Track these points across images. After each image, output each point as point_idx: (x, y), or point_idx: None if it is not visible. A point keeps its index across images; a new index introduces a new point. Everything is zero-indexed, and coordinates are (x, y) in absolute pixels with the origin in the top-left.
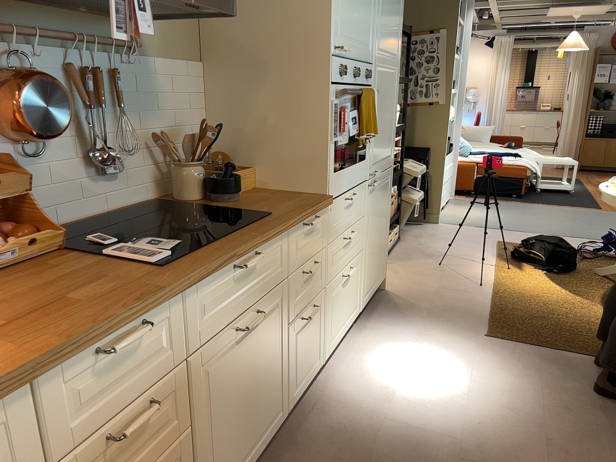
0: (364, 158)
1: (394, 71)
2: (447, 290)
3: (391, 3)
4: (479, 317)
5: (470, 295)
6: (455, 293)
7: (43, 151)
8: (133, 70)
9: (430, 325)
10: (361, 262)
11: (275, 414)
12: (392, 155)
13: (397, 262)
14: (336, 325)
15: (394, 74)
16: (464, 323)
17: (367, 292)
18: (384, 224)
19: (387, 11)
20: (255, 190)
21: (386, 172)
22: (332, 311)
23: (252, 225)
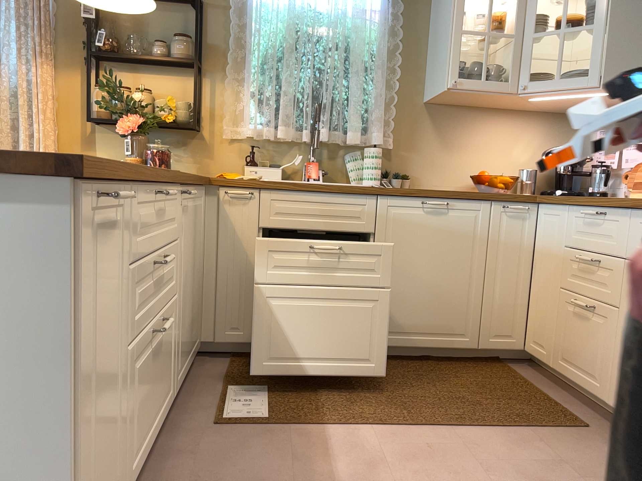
0: None
1: None
2: None
3: None
4: None
5: None
6: None
7: None
8: None
9: None
10: None
11: None
12: None
13: None
14: None
15: None
16: None
17: None
18: None
19: None
20: None
21: None
22: None
23: None
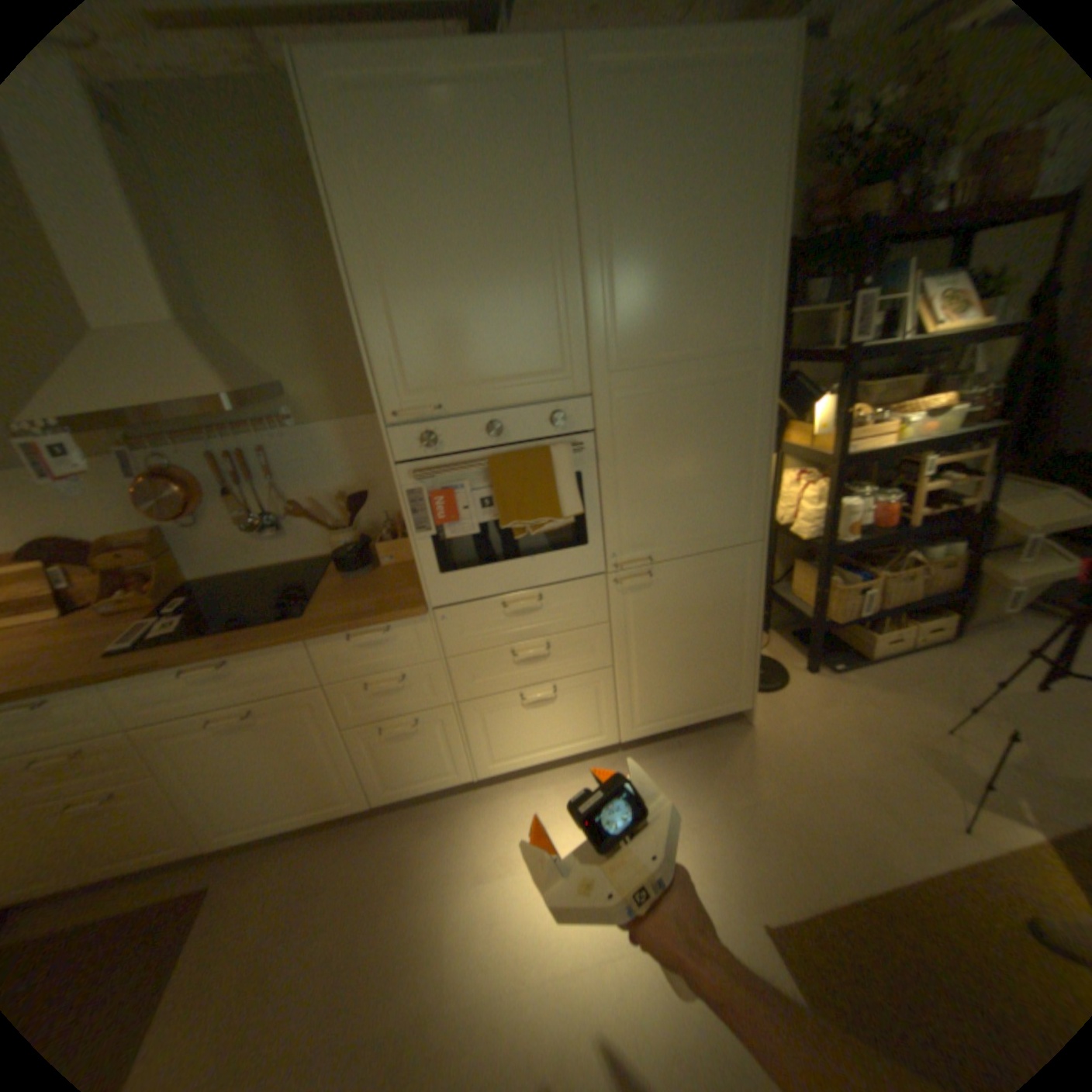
0: (581, 544)
1: (734, 374)
2: (865, 795)
3: (679, 253)
4: (826, 890)
5: (899, 836)
6: (869, 812)
7: (202, 520)
8: (288, 440)
9: (713, 832)
10: (607, 682)
11: (338, 801)
12: (749, 523)
13: (862, 688)
14: (510, 747)
15: (733, 382)
16: (776, 877)
17: (647, 722)
18: (725, 634)
19: (657, 277)
20: (412, 564)
21: (720, 554)
22: (493, 731)
23: (249, 630)
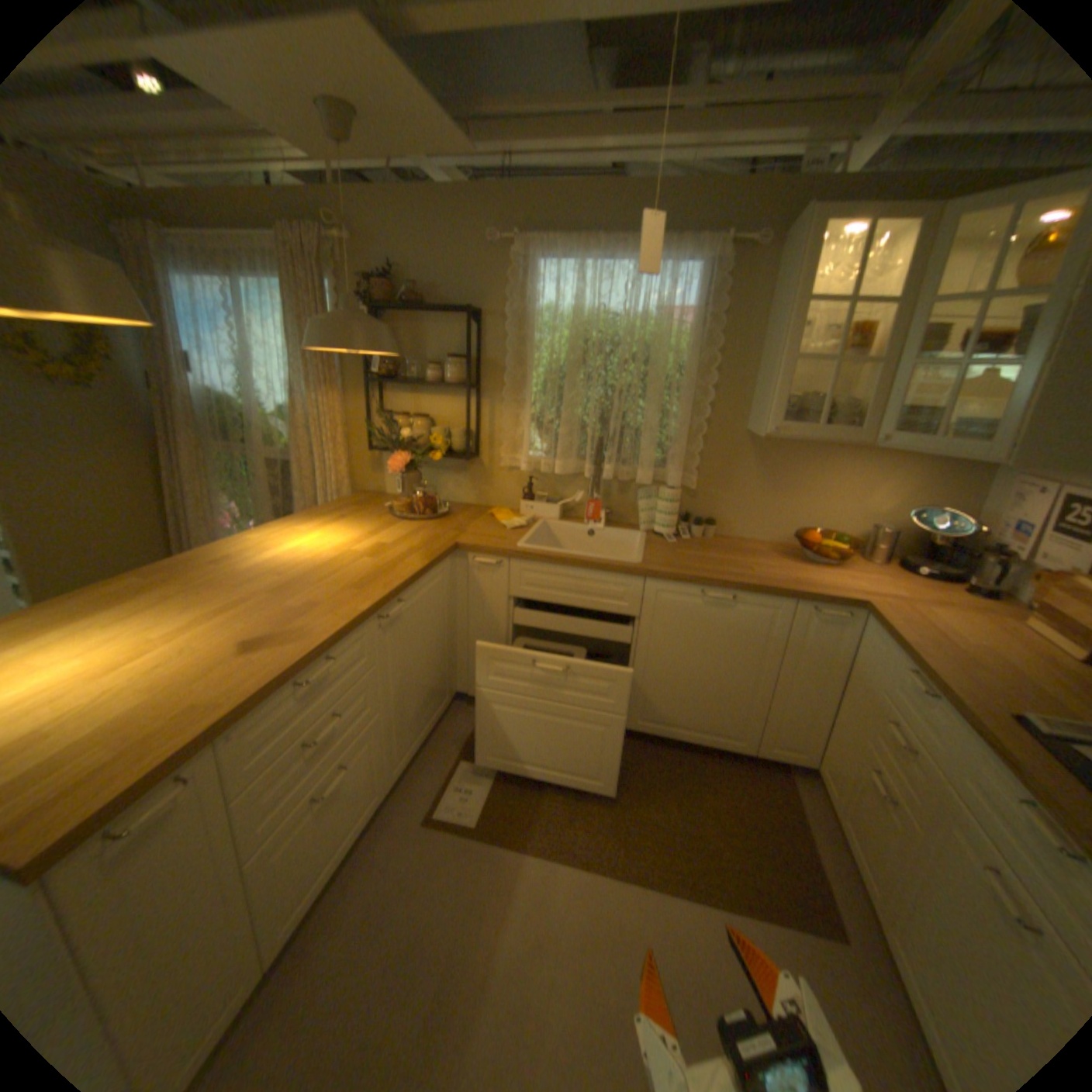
0: None
1: None
2: None
3: None
4: None
5: None
6: None
7: None
8: None
9: None
10: None
11: None
12: None
13: None
14: None
15: None
16: None
17: None
18: None
19: None
20: None
21: None
22: None
23: None
